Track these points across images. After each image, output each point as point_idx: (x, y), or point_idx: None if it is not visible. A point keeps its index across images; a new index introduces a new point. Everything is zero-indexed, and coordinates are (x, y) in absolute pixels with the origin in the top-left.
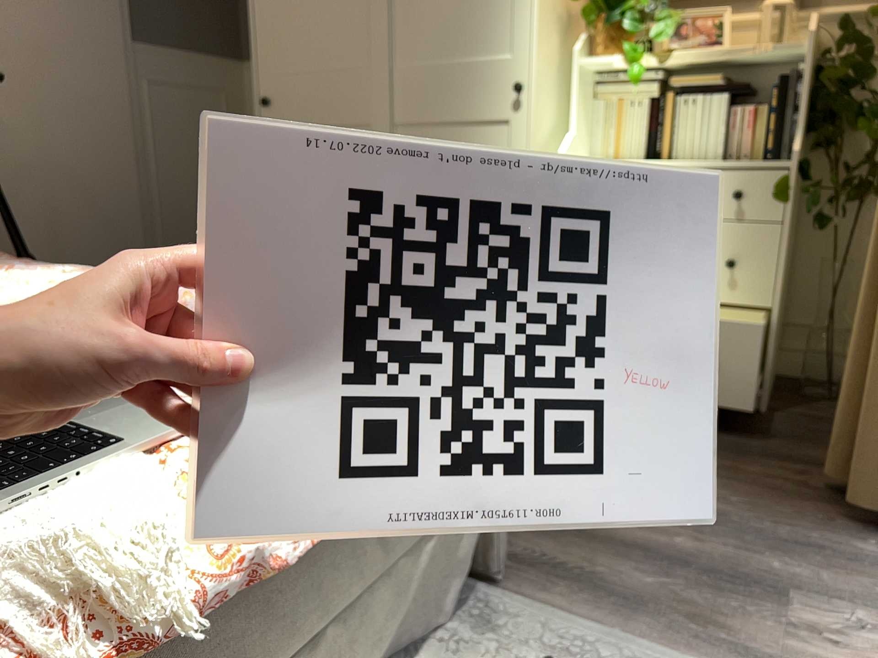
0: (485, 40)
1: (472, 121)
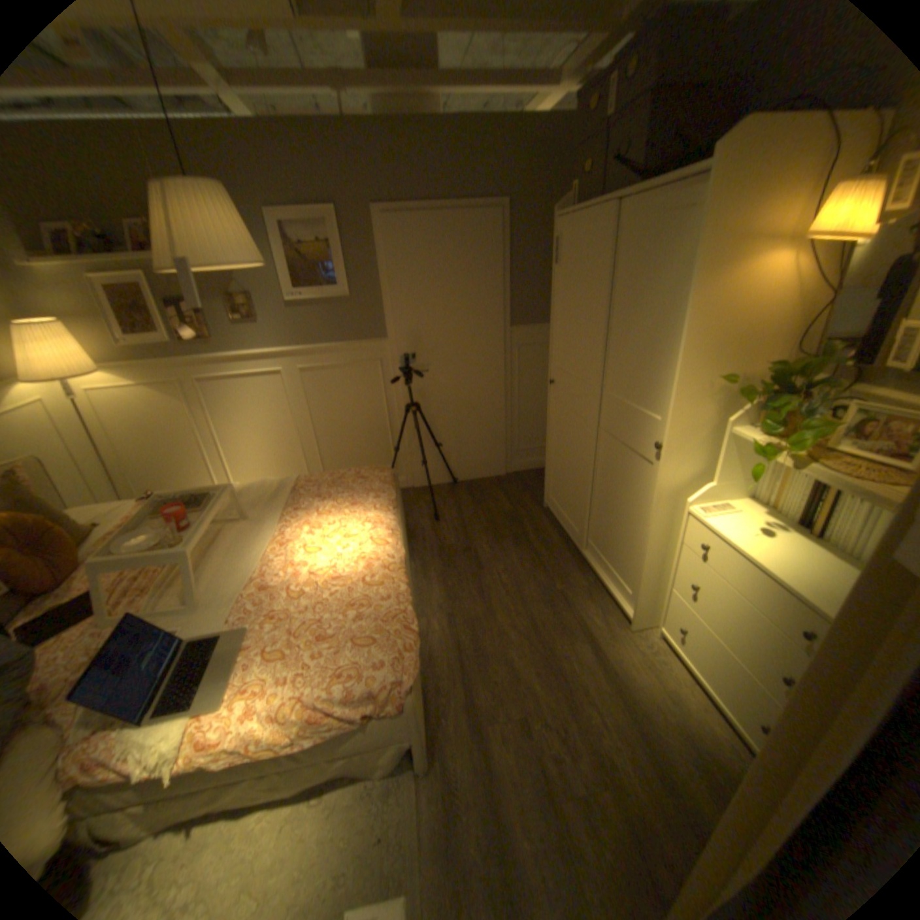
0: (649, 398)
1: (635, 450)
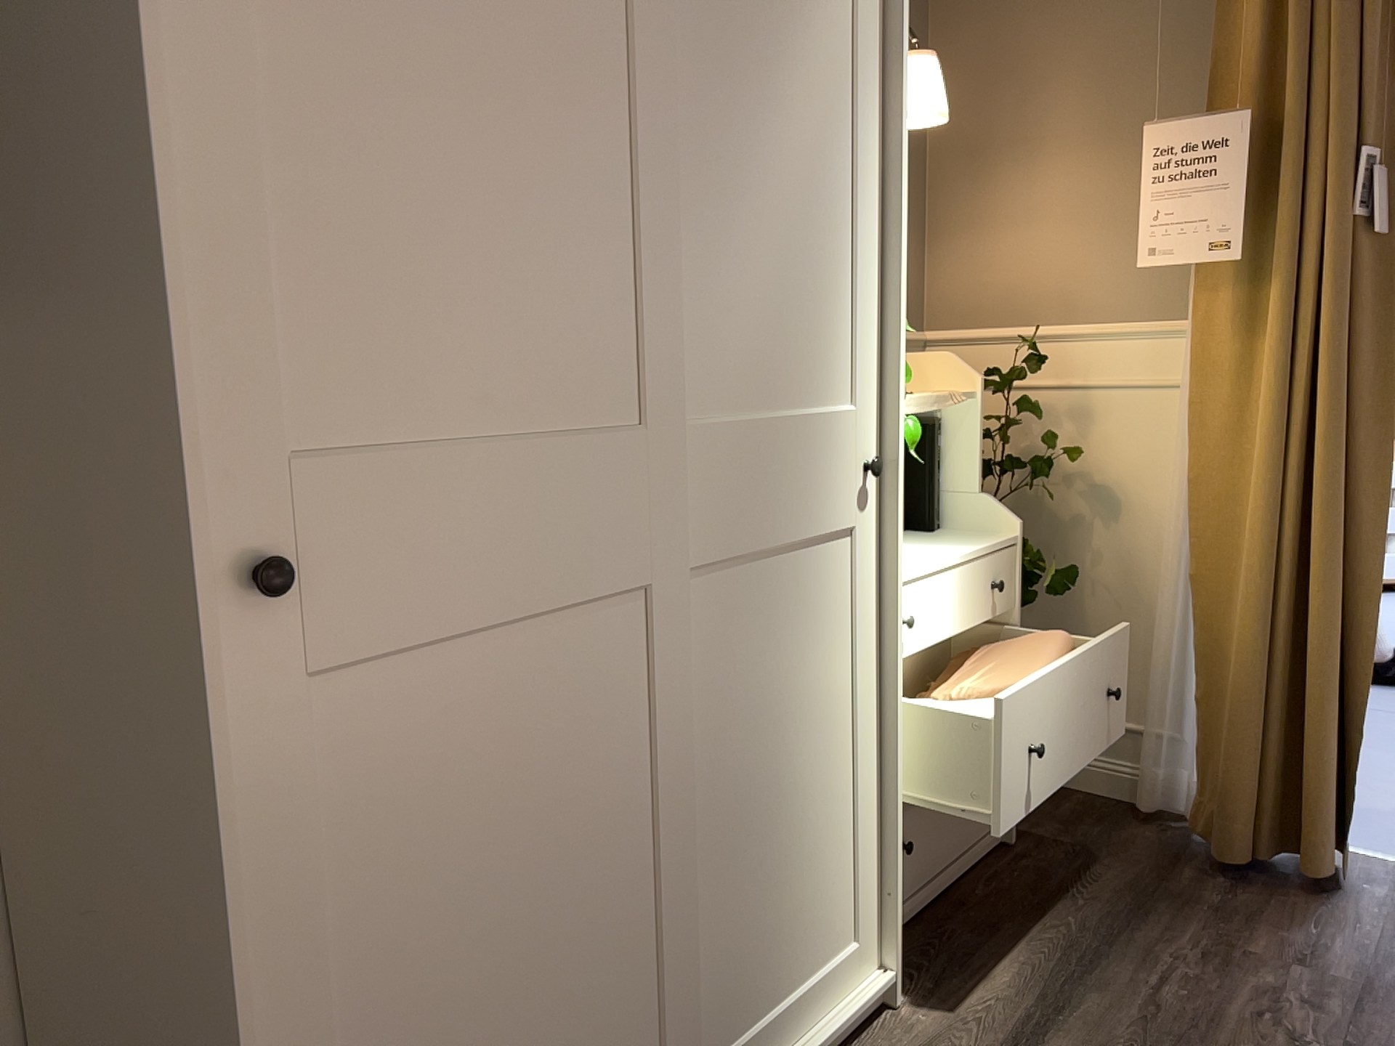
0: (820, 377)
1: (807, 537)
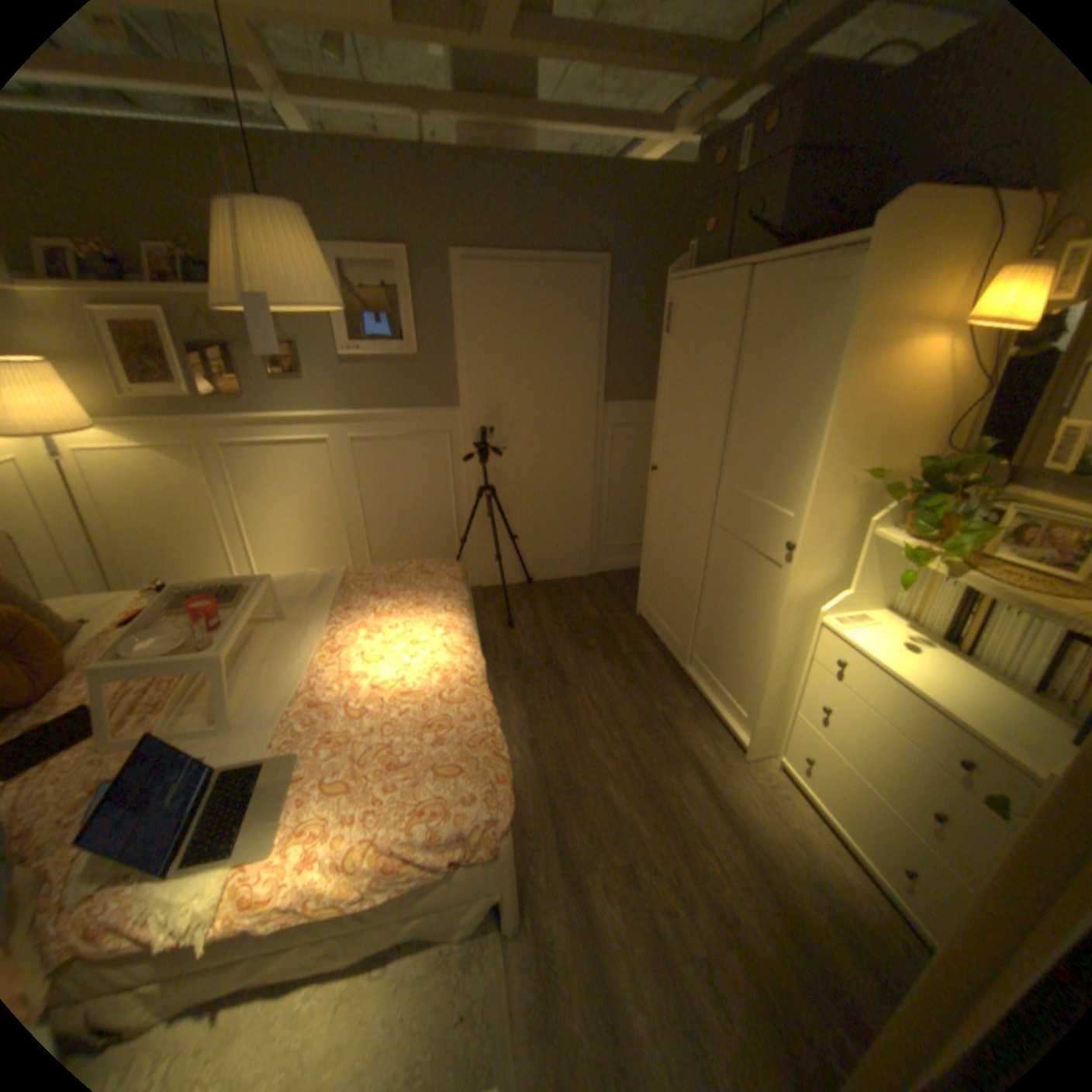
0: (781, 492)
1: (759, 550)
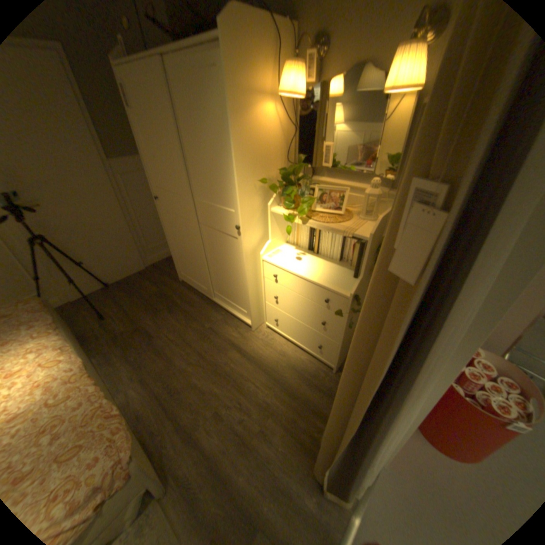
0: (224, 200)
1: (225, 233)
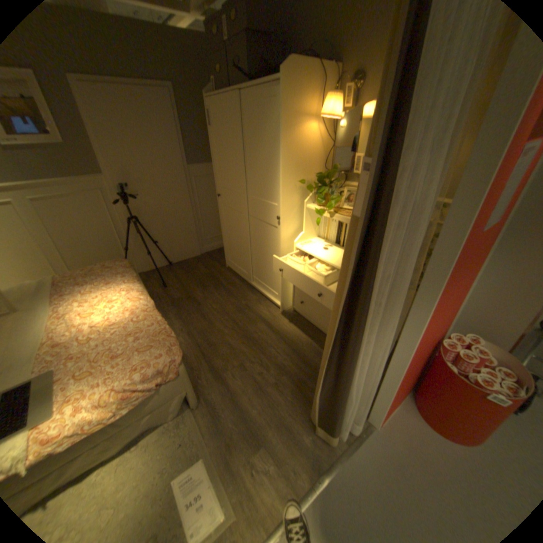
0: (271, 195)
1: (268, 223)
